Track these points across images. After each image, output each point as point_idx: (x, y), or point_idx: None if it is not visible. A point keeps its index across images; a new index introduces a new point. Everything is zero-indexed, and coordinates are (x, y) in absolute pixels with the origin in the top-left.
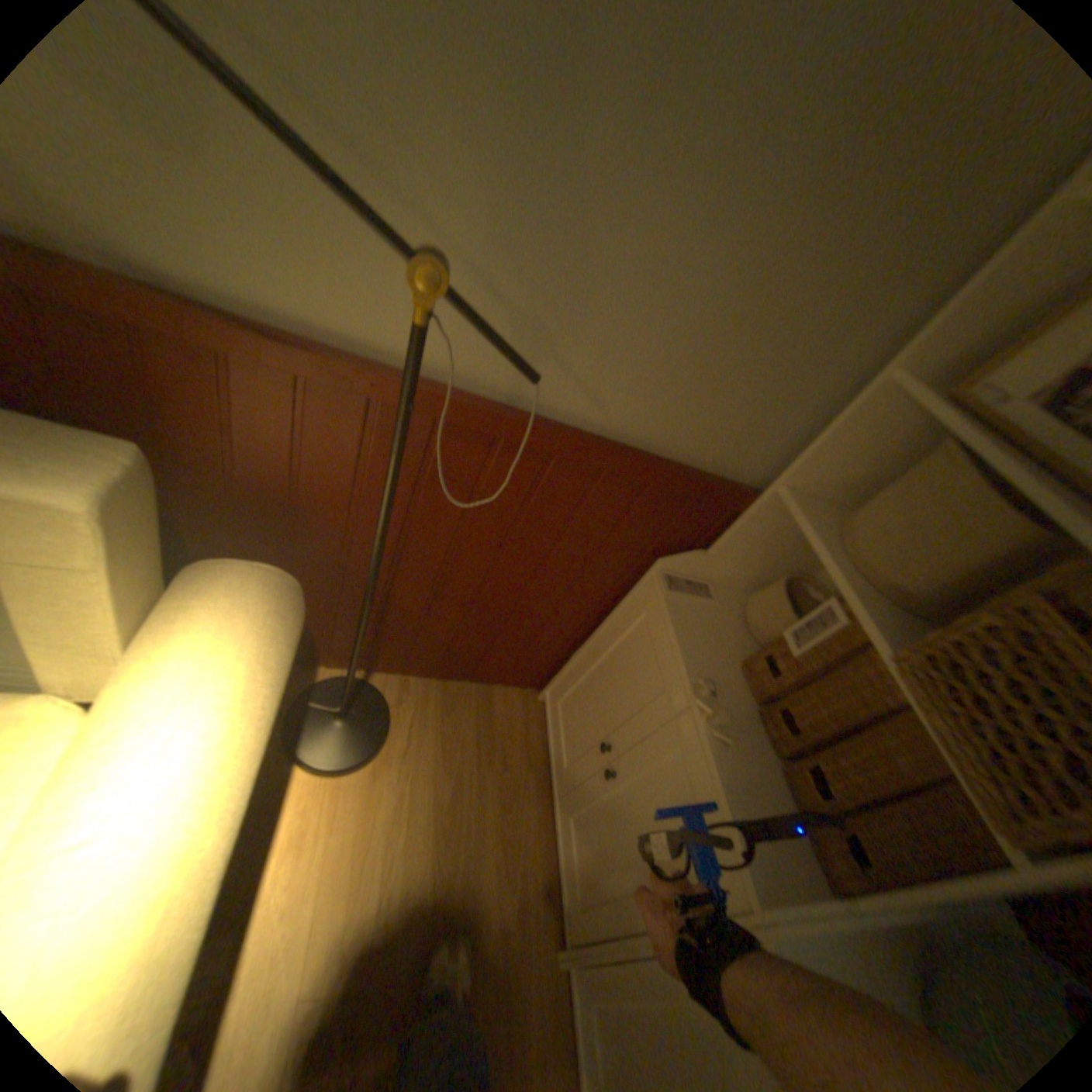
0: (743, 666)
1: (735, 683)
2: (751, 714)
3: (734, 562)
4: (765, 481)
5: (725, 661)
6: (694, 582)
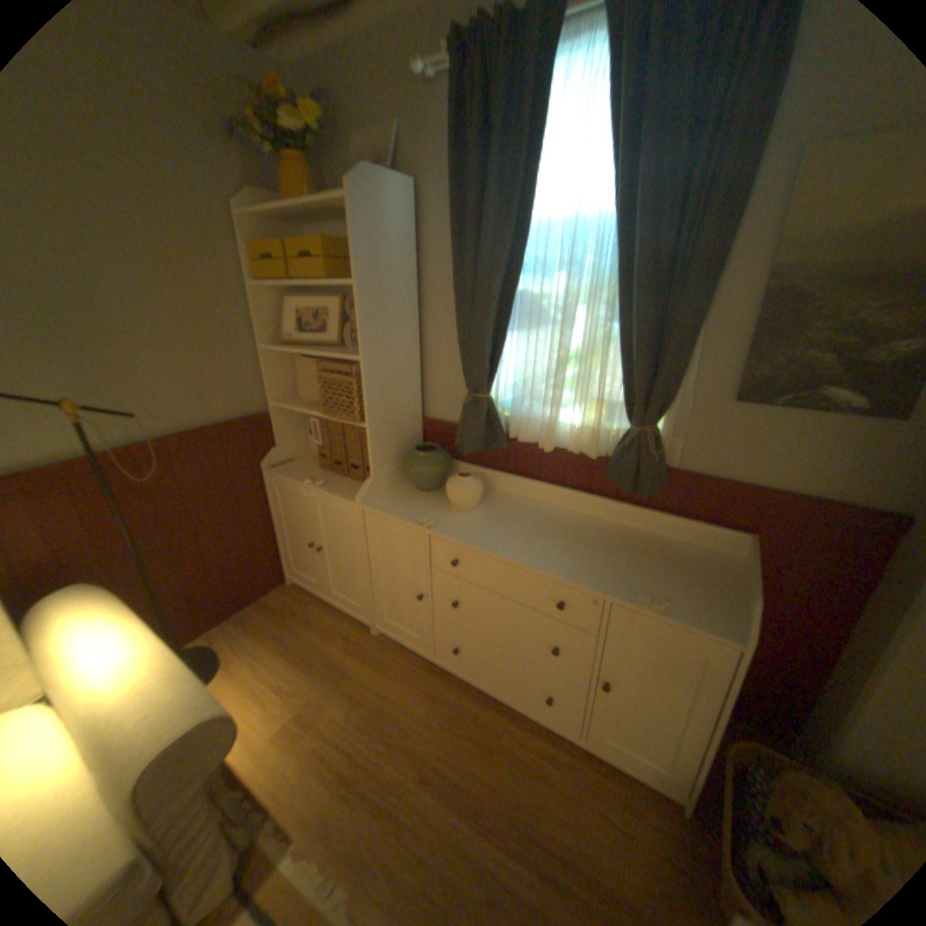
0: (319, 467)
1: (318, 473)
2: (329, 475)
3: (288, 442)
4: (265, 406)
5: (311, 471)
6: (282, 461)
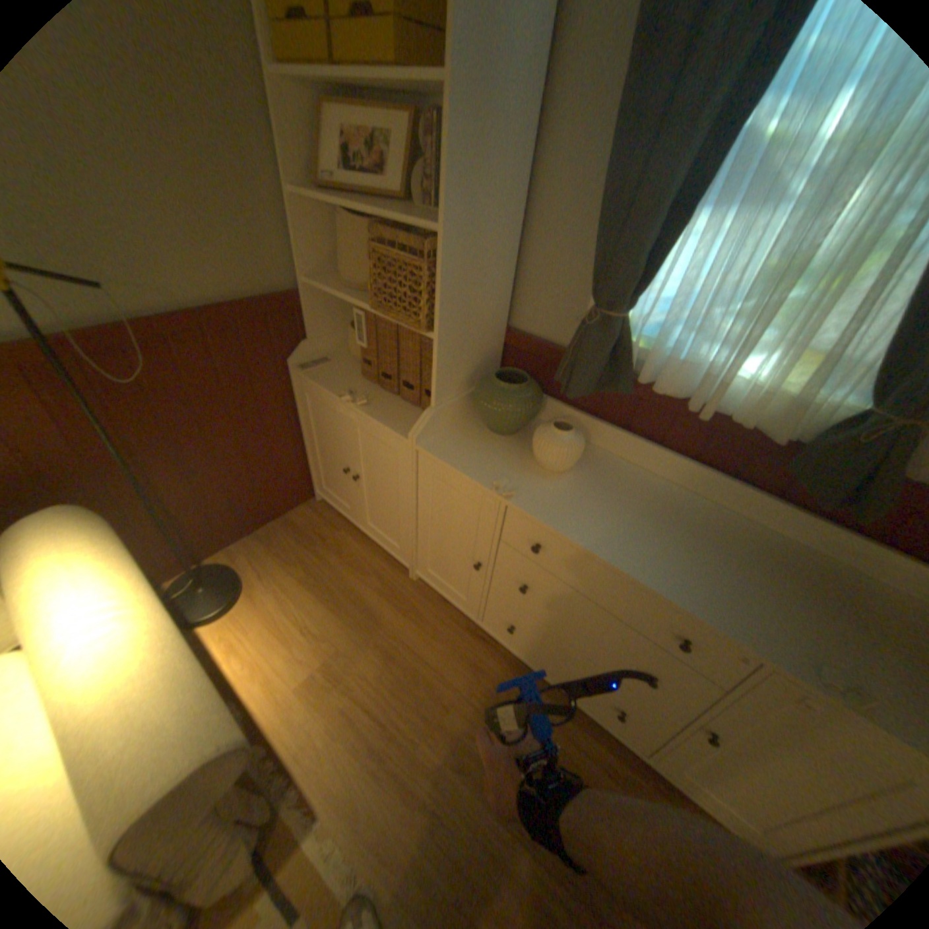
0: (362, 376)
1: (361, 384)
2: (375, 390)
3: (324, 335)
4: (294, 282)
5: (351, 380)
6: (315, 360)
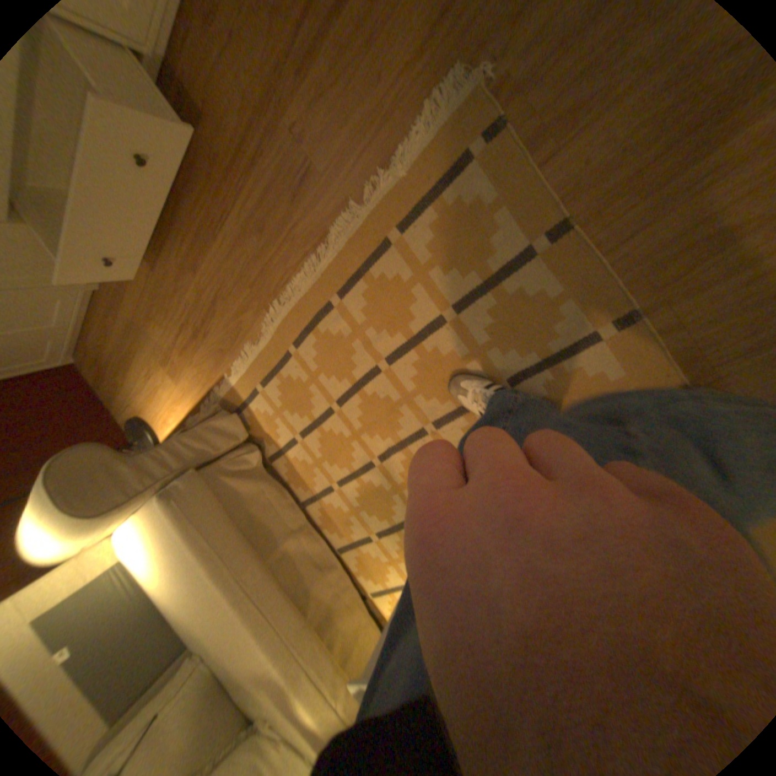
0: None
1: None
2: None
3: None
4: None
5: None
6: None
